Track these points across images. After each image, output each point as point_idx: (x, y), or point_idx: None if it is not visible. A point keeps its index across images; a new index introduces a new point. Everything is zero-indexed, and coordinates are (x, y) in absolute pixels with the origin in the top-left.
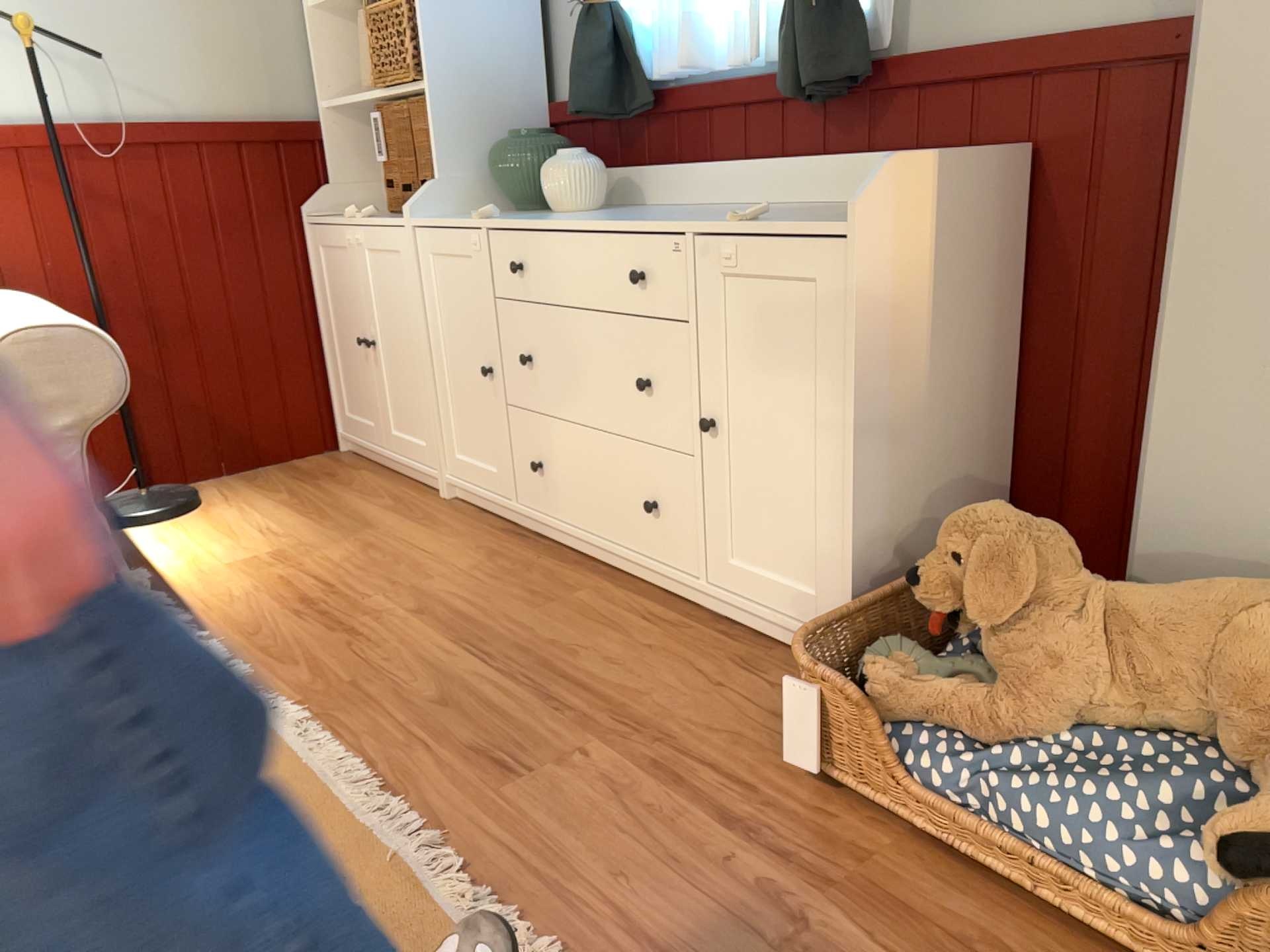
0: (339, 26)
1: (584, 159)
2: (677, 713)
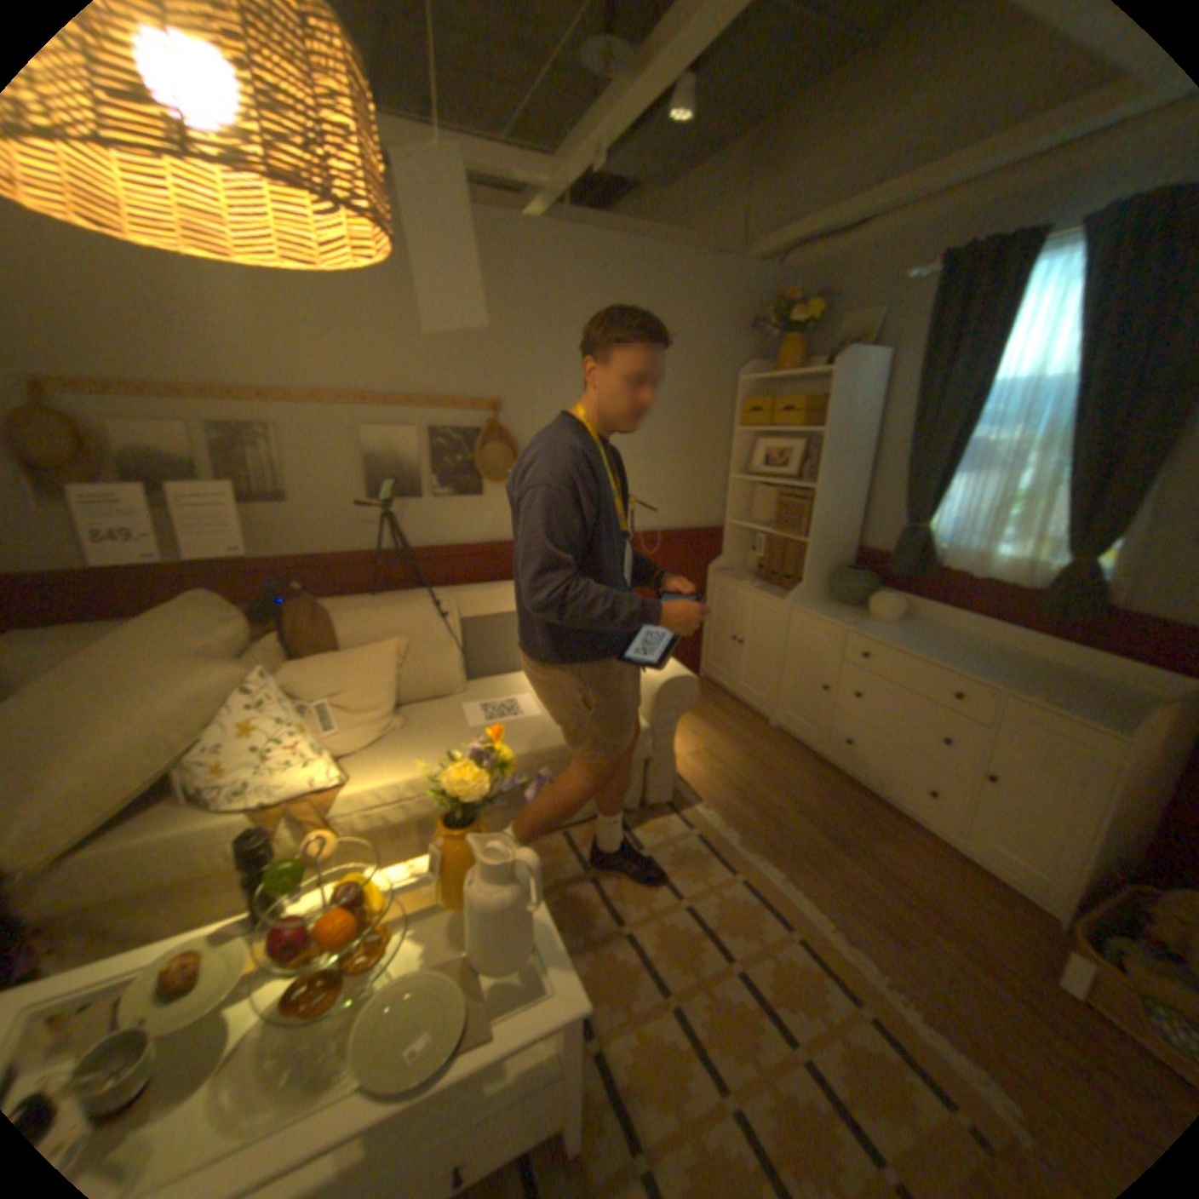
0: (742, 483)
1: (899, 599)
2: (974, 927)
